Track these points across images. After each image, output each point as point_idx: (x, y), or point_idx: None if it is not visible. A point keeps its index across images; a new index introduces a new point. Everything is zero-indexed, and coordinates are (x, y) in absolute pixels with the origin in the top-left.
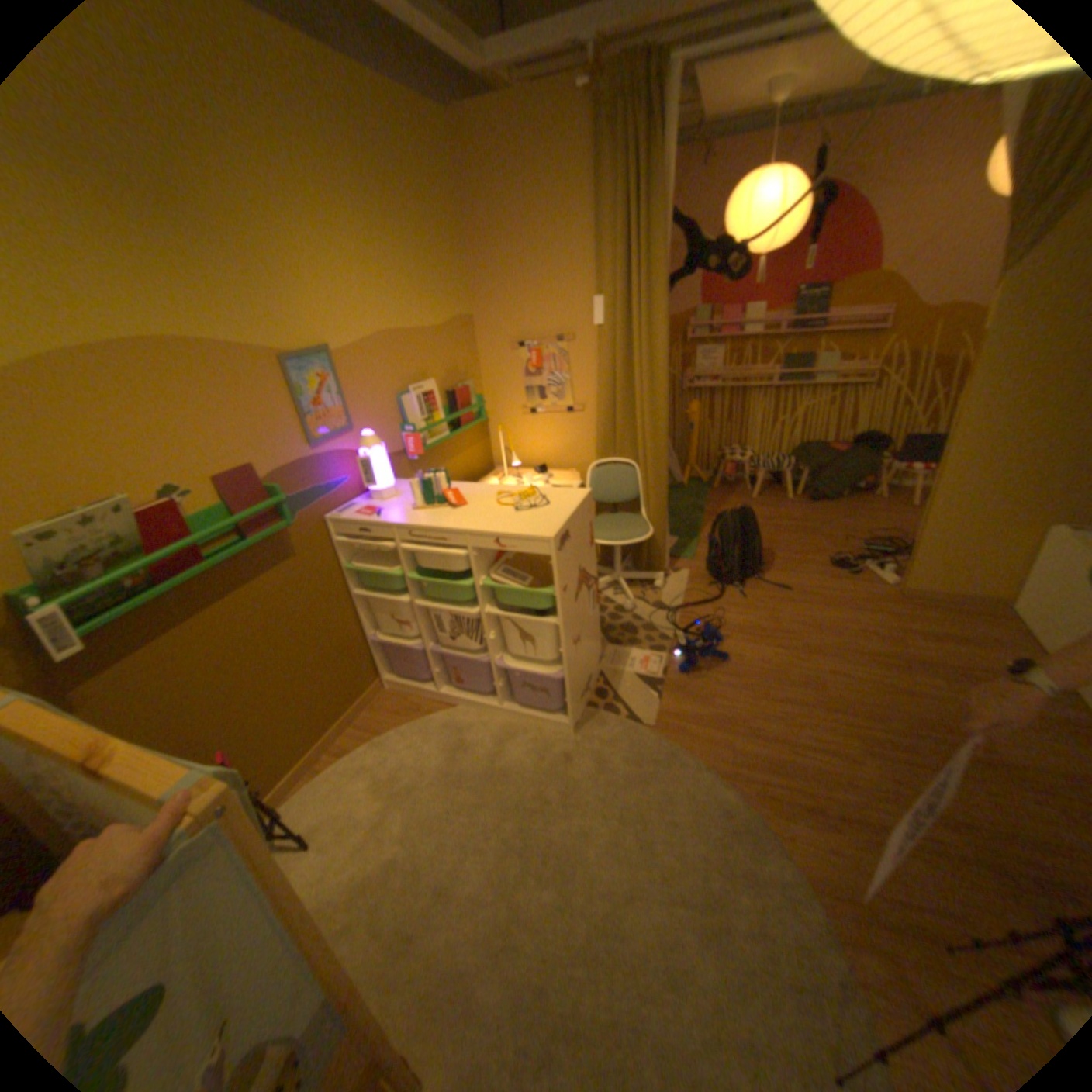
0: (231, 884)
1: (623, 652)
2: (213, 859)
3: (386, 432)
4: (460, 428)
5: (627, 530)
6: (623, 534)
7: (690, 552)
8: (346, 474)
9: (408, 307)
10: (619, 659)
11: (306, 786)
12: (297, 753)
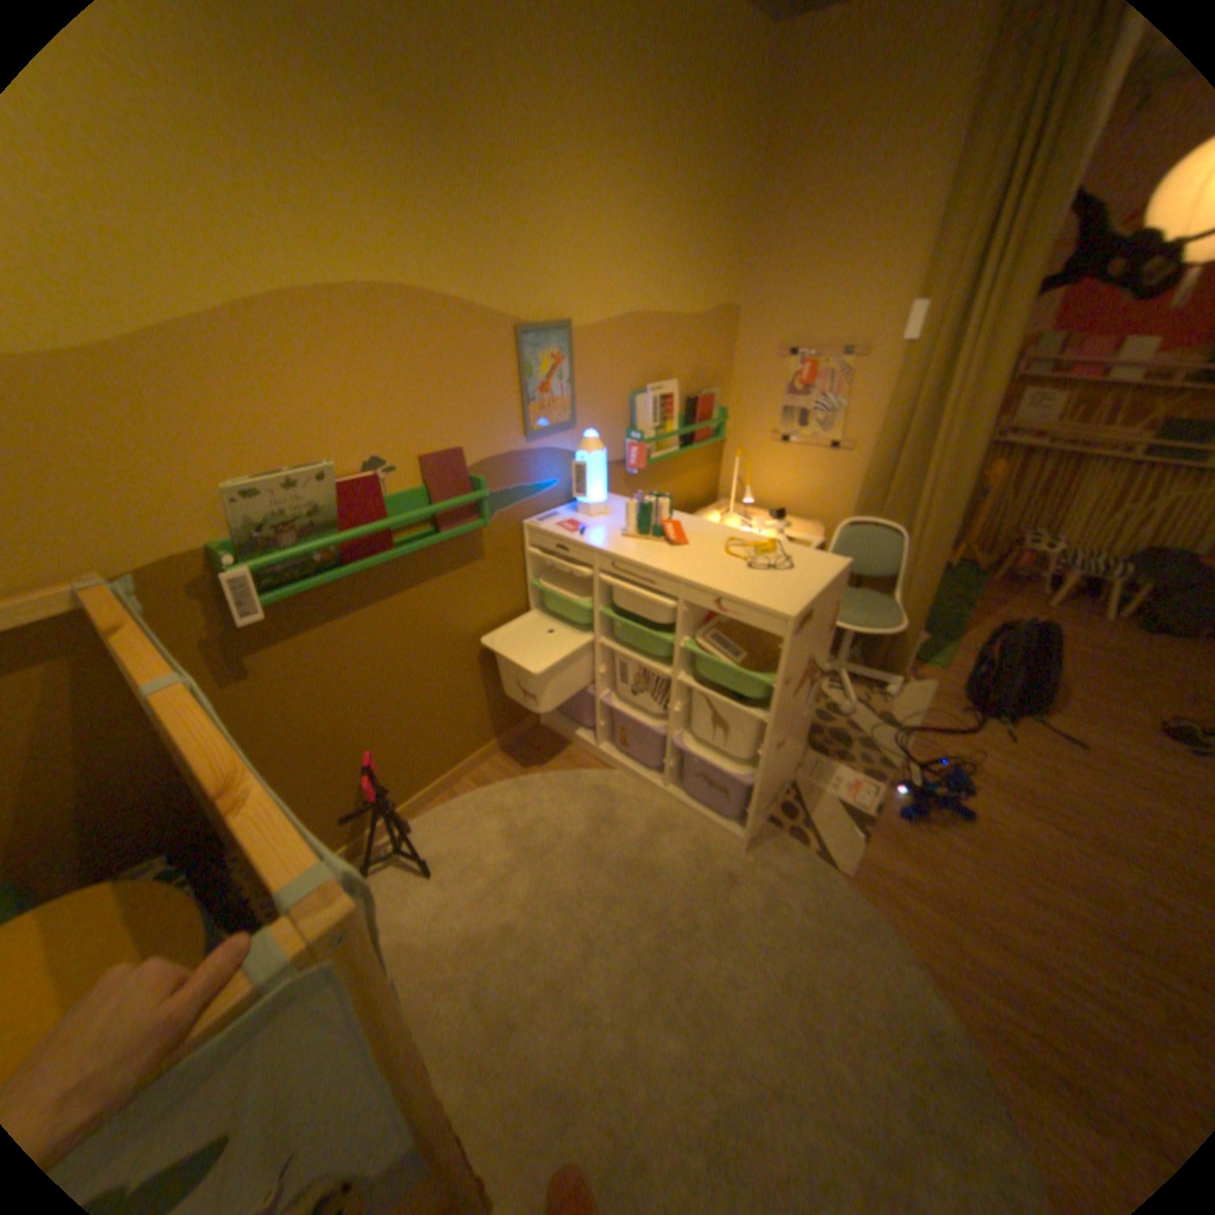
0: (335, 1027)
1: (827, 766)
2: (319, 997)
3: (608, 434)
4: (691, 444)
5: (872, 615)
6: (867, 619)
7: (945, 658)
8: (554, 477)
9: (668, 286)
10: (821, 772)
11: (441, 806)
12: (440, 768)
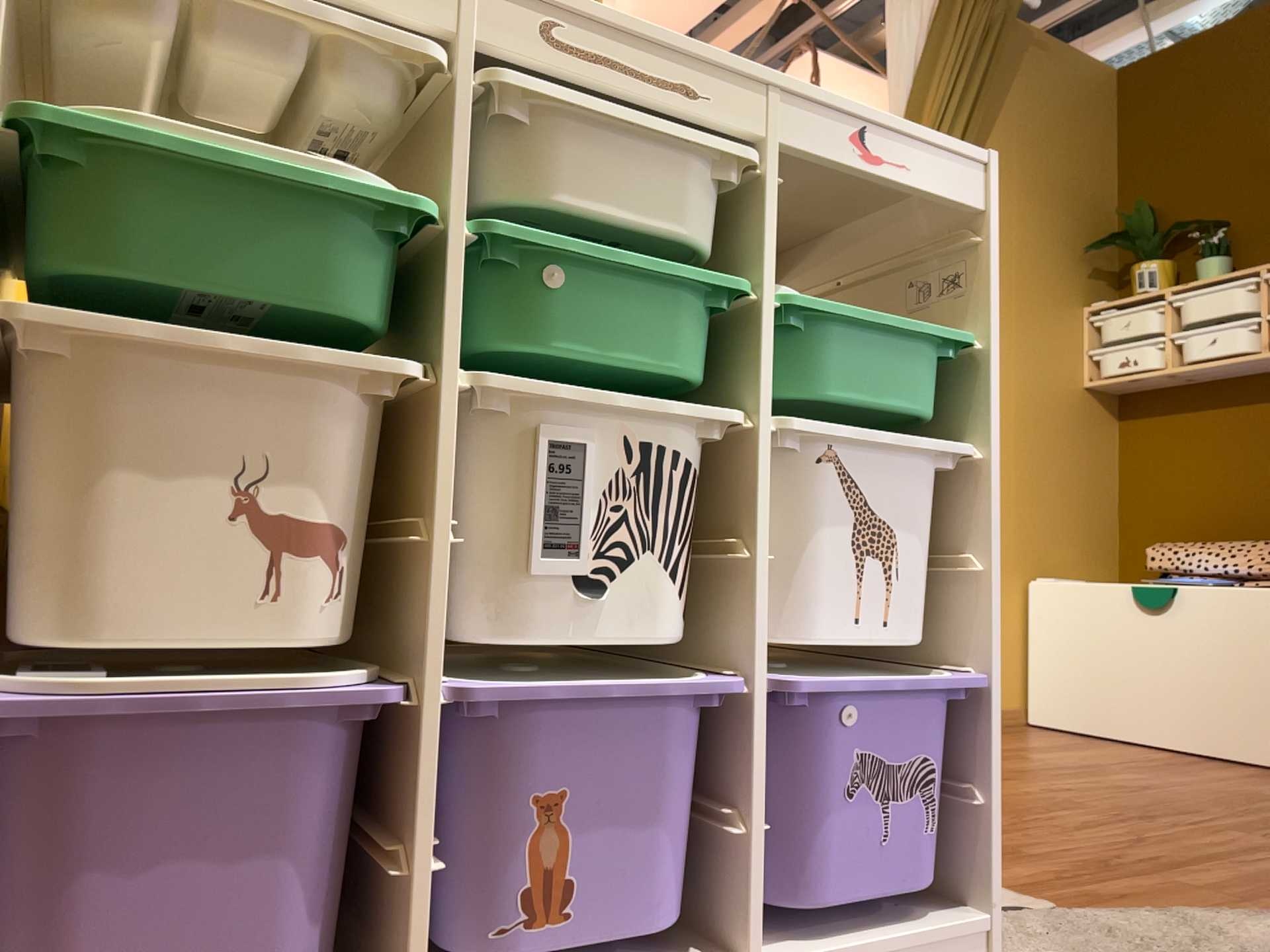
0: None
1: None
2: None
3: None
4: None
5: None
6: None
7: None
8: None
9: None
10: None
11: None
12: None
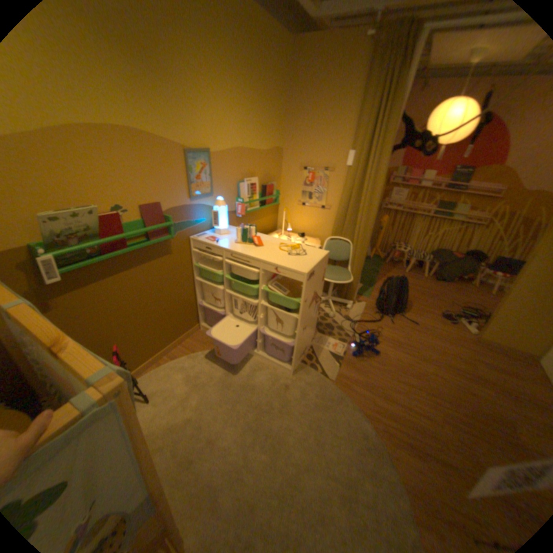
0: (114, 433)
1: (324, 338)
2: (107, 419)
3: (227, 199)
4: (264, 205)
5: (339, 276)
6: (337, 277)
7: (368, 293)
8: (203, 217)
9: (252, 137)
10: (321, 341)
11: (152, 370)
12: (151, 353)
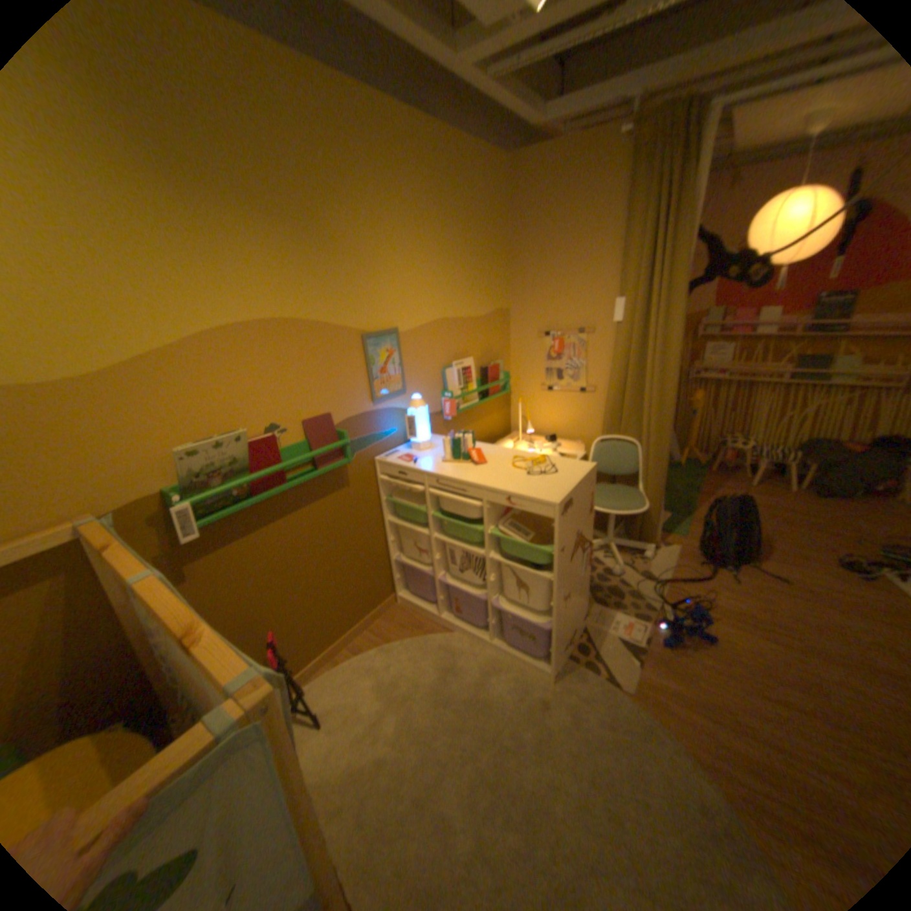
0: (261, 775)
1: (608, 614)
2: (252, 750)
3: (429, 396)
4: (487, 397)
5: (623, 502)
6: (620, 505)
7: (683, 529)
8: (394, 427)
9: (460, 302)
10: (604, 620)
11: (325, 673)
12: (324, 644)
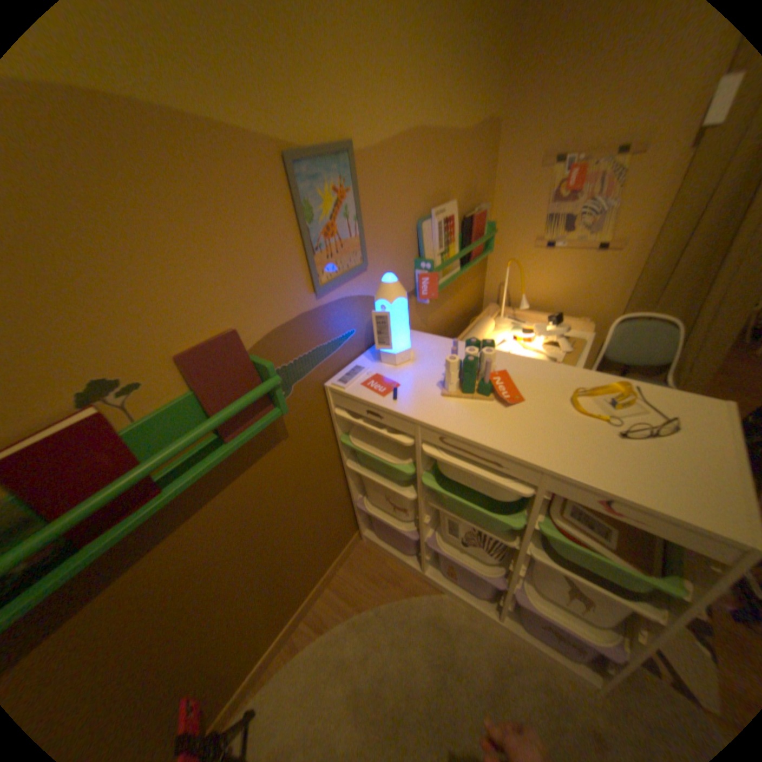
0: None
1: None
2: None
3: (400, 267)
4: (469, 260)
5: None
6: None
7: None
8: (352, 326)
9: (447, 92)
10: None
11: (282, 667)
12: (276, 629)
